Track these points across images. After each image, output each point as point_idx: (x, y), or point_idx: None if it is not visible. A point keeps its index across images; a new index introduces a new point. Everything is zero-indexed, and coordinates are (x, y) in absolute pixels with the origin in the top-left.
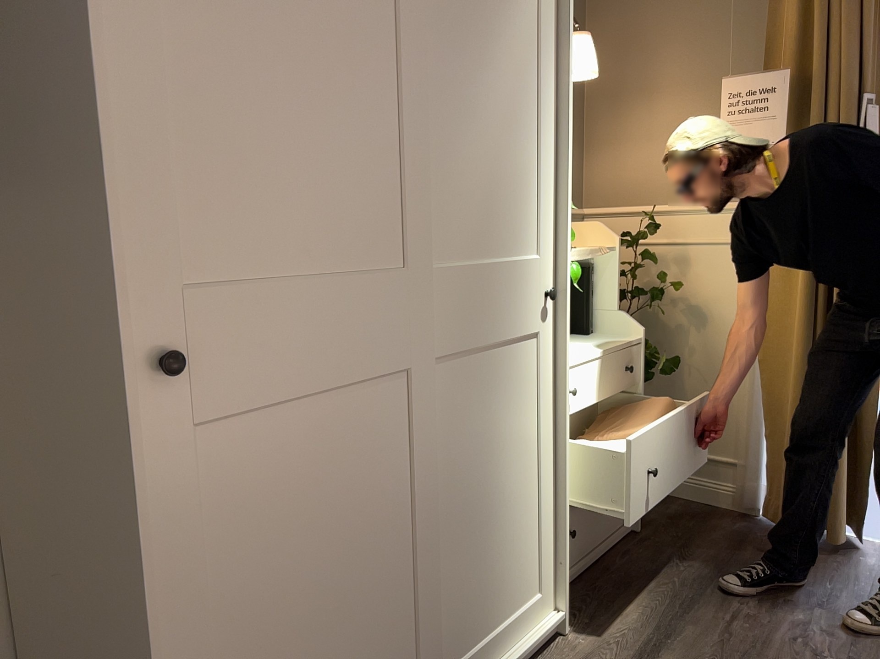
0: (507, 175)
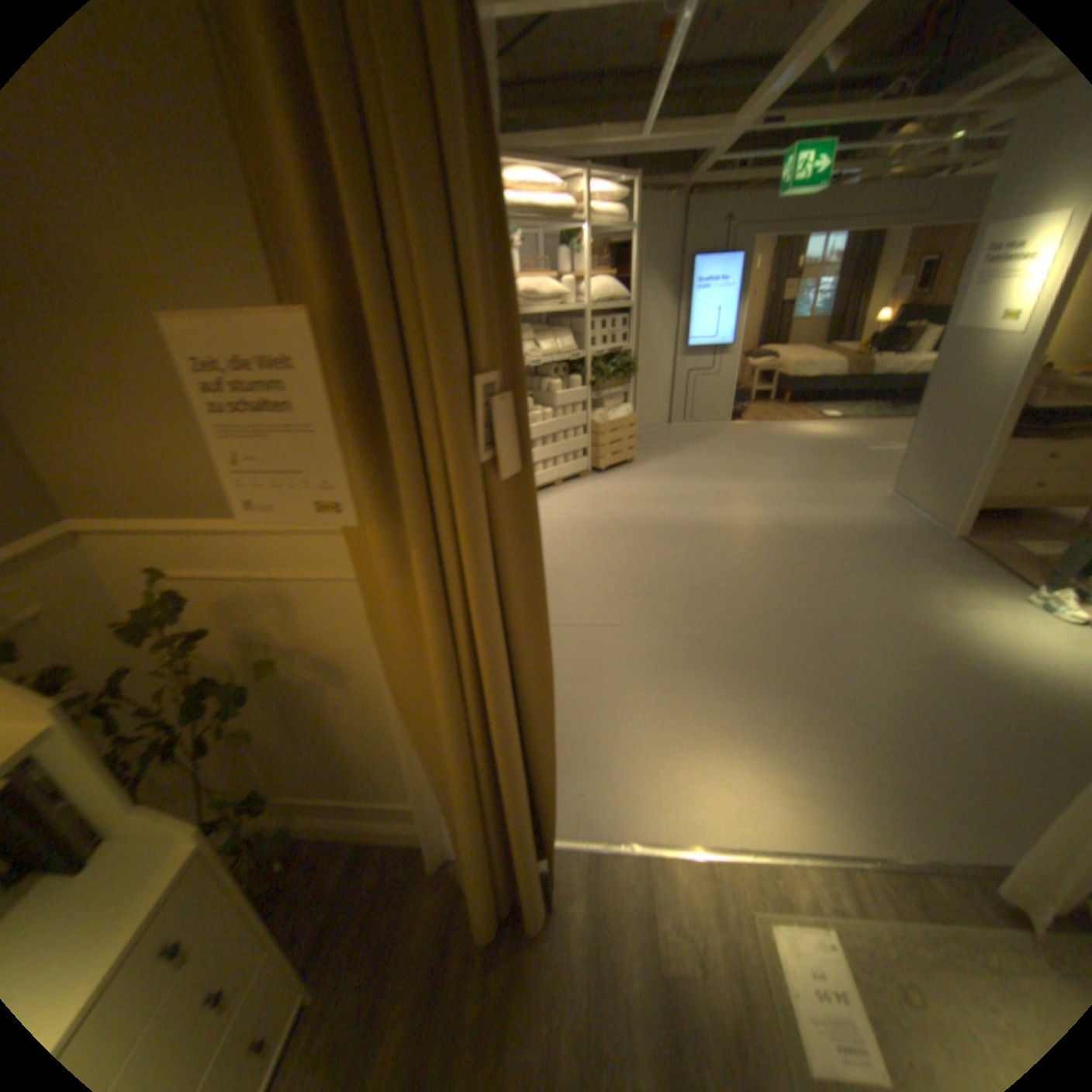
0: None
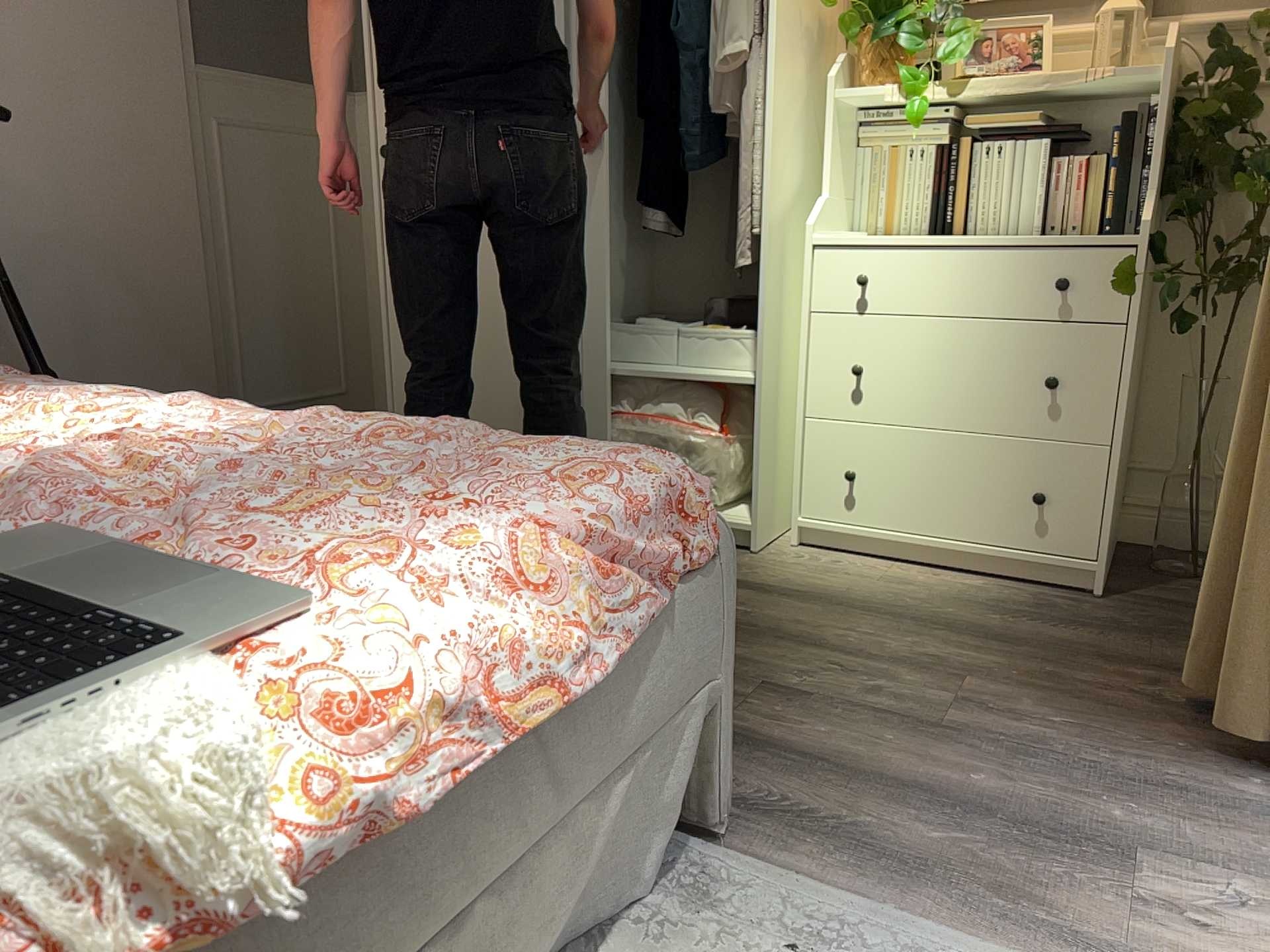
0: None
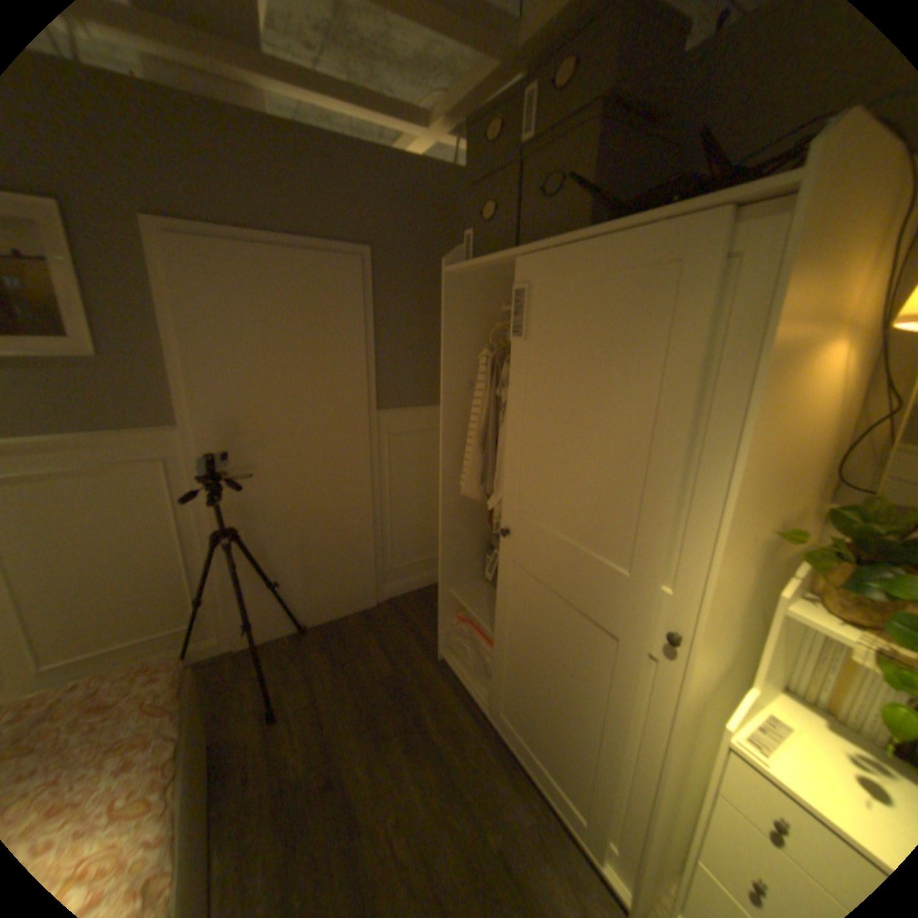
0: (636, 491)
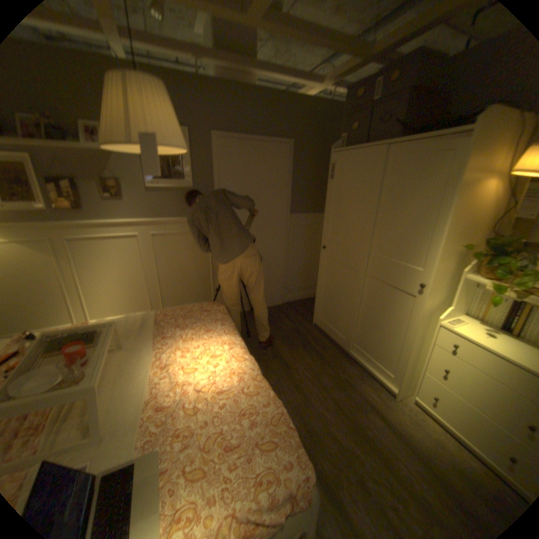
0: (412, 235)
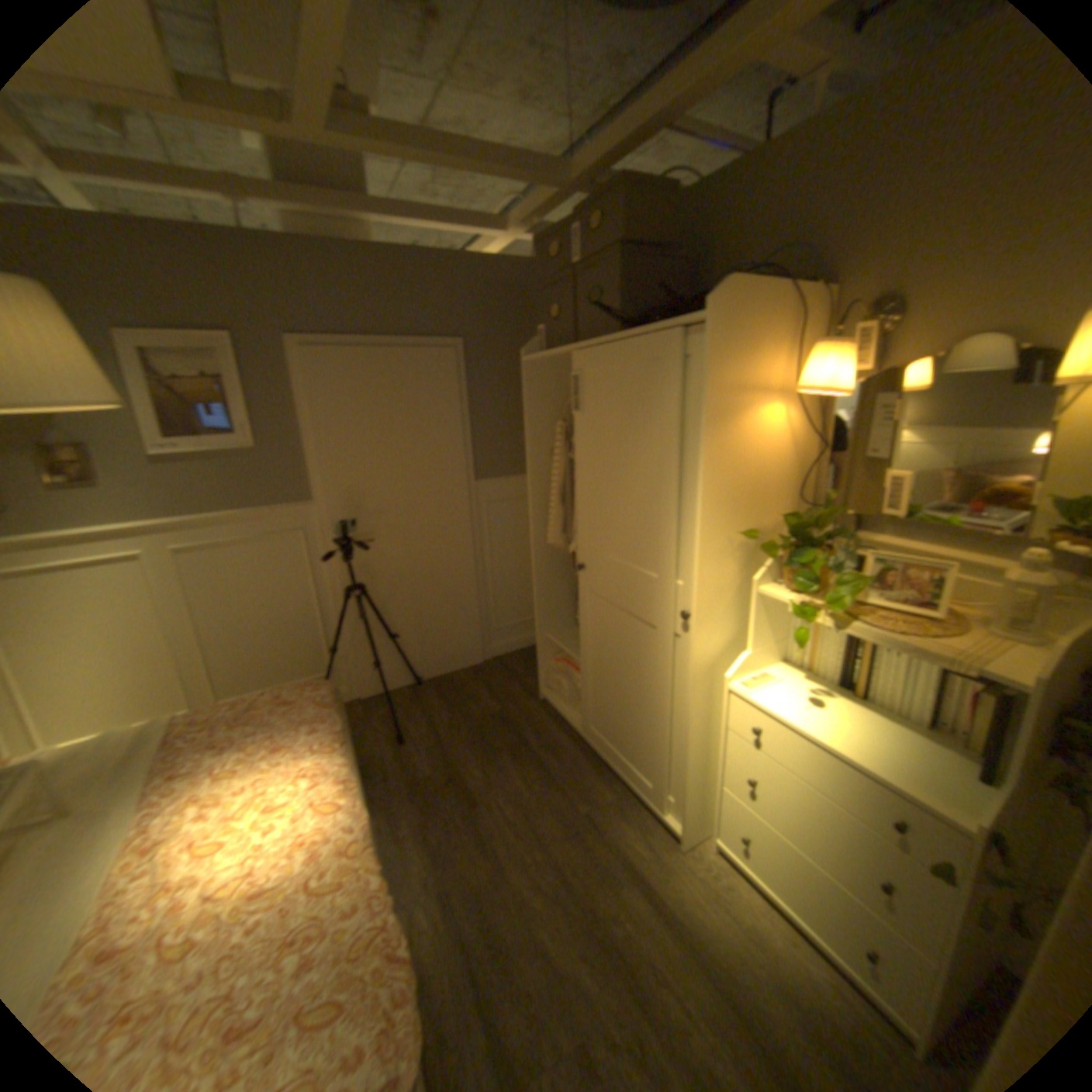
0: (656, 517)
